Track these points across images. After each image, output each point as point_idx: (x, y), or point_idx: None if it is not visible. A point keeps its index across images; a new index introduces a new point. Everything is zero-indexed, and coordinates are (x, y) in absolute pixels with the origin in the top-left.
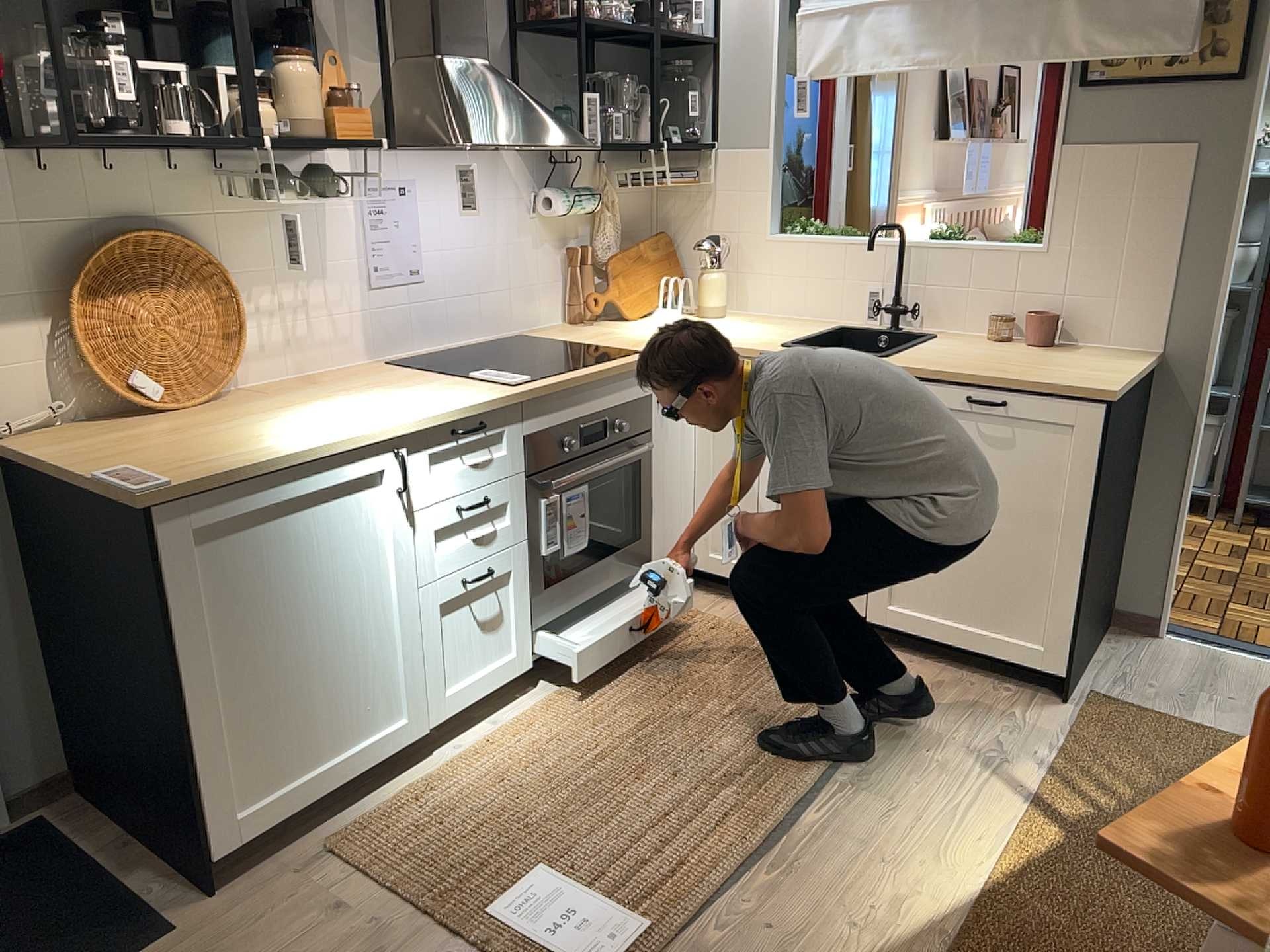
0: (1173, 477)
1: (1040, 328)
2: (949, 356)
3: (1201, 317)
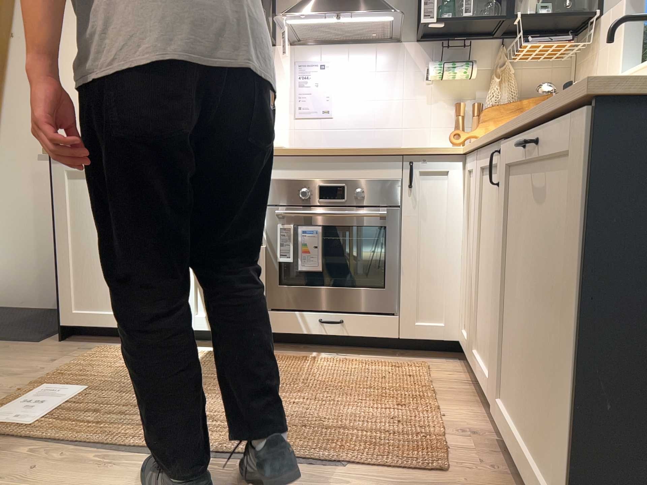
0: None
1: None
2: None
3: None
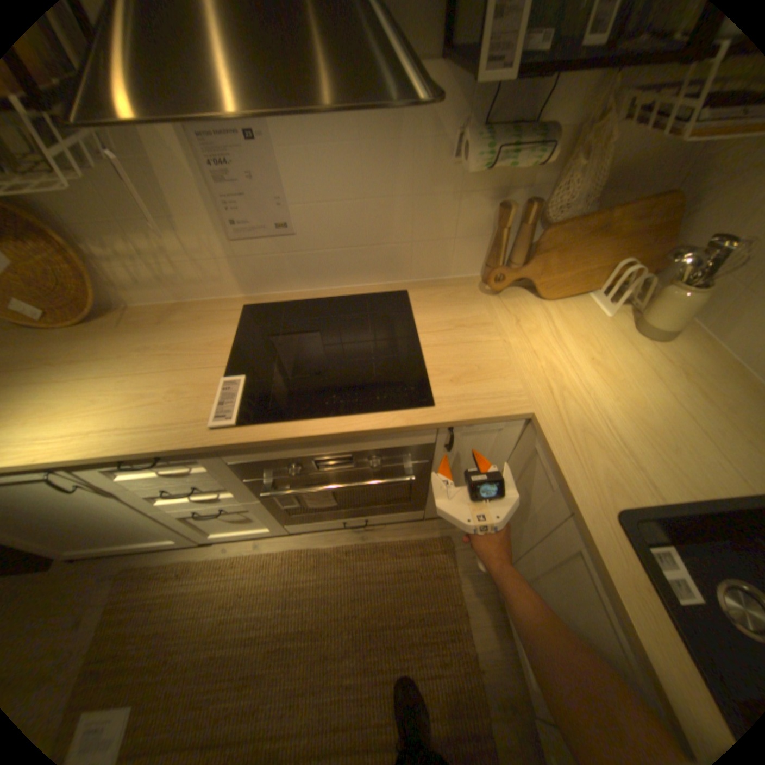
0: None
1: None
2: None
3: None
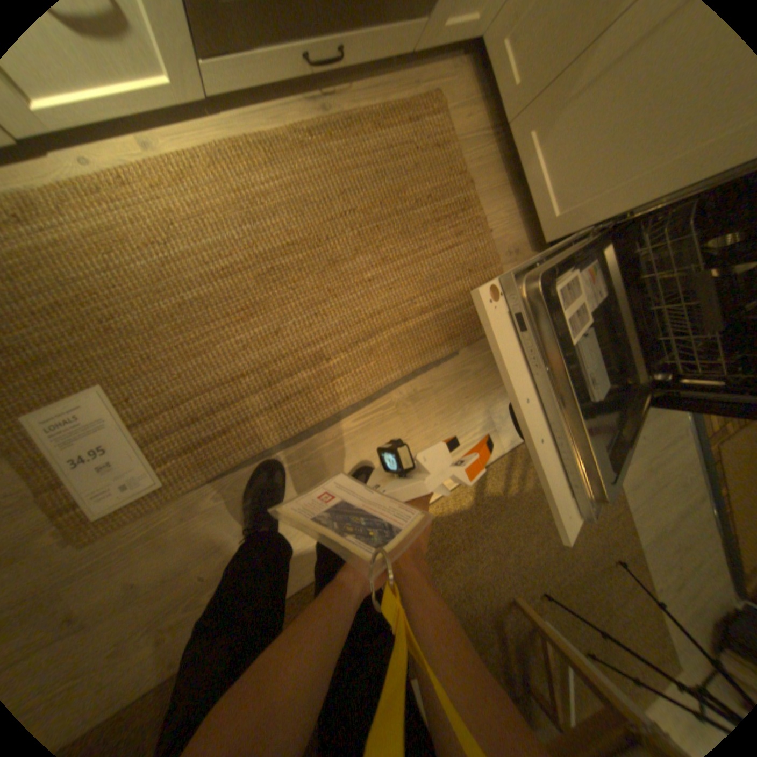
0: None
1: None
2: None
3: None
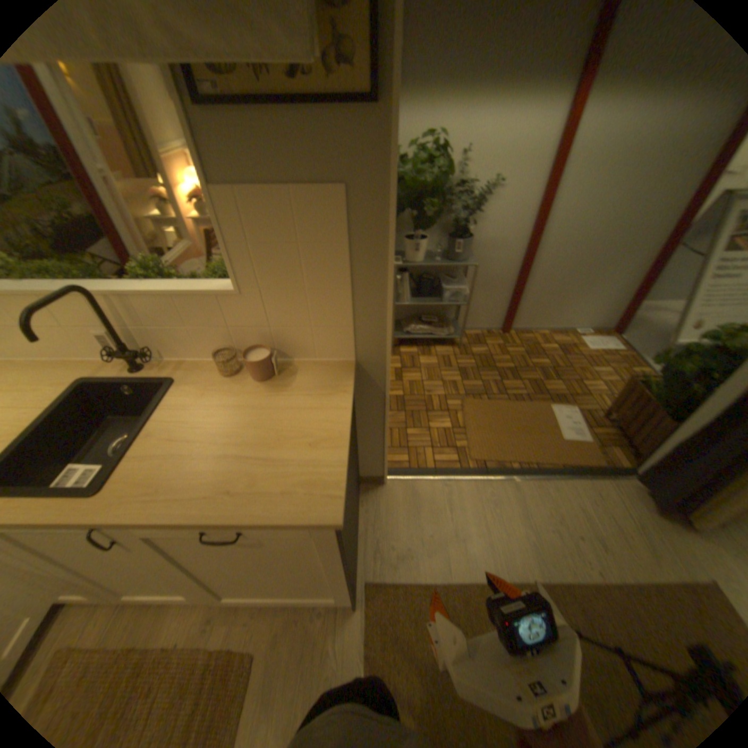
0: (376, 422)
1: (258, 369)
2: (176, 448)
3: (377, 335)
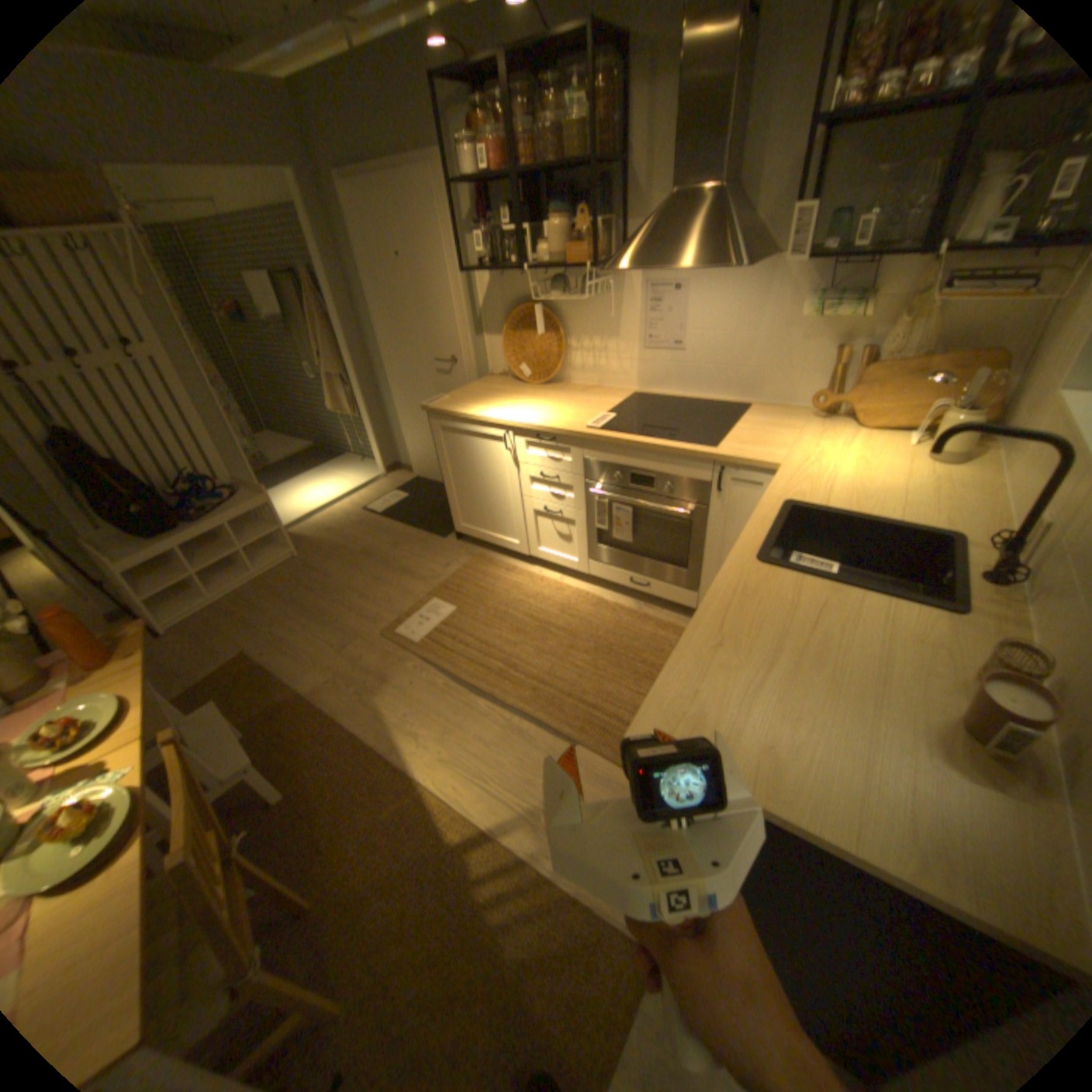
0: None
1: (977, 703)
2: (807, 611)
3: None
